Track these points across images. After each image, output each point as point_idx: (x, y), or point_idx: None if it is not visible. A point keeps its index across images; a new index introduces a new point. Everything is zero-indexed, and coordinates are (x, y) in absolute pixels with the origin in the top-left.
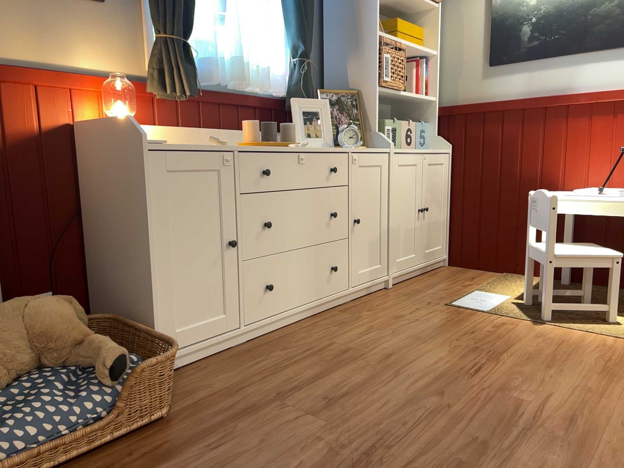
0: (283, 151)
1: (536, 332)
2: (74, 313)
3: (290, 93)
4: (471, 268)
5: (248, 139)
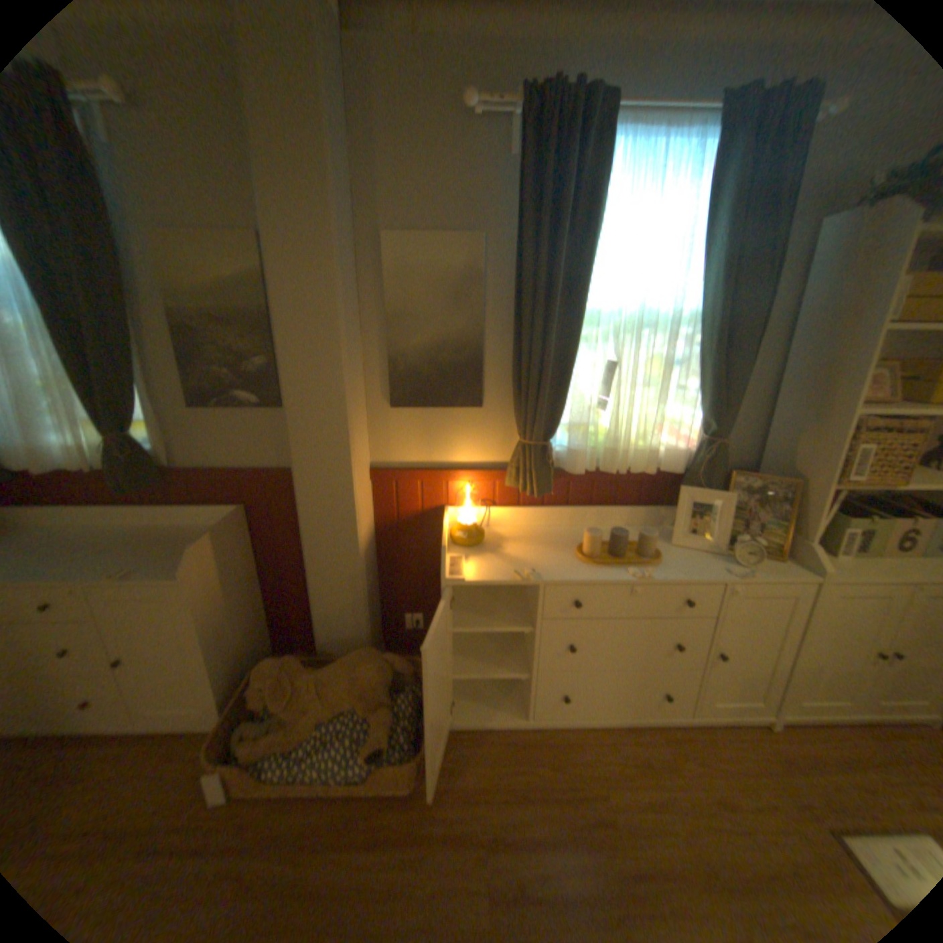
0: (611, 583)
1: None
2: (389, 678)
3: (690, 470)
4: None
5: (586, 549)
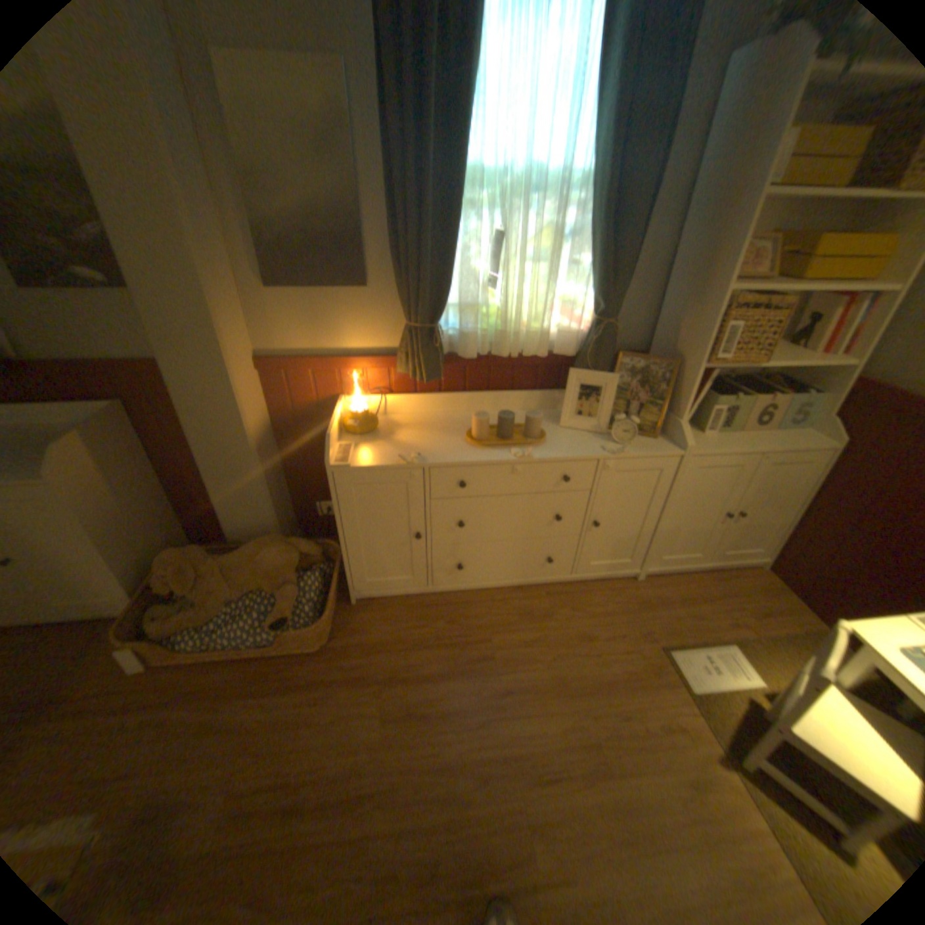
0: (491, 463)
1: (702, 778)
2: (293, 557)
3: (580, 352)
4: (794, 594)
5: (474, 432)
